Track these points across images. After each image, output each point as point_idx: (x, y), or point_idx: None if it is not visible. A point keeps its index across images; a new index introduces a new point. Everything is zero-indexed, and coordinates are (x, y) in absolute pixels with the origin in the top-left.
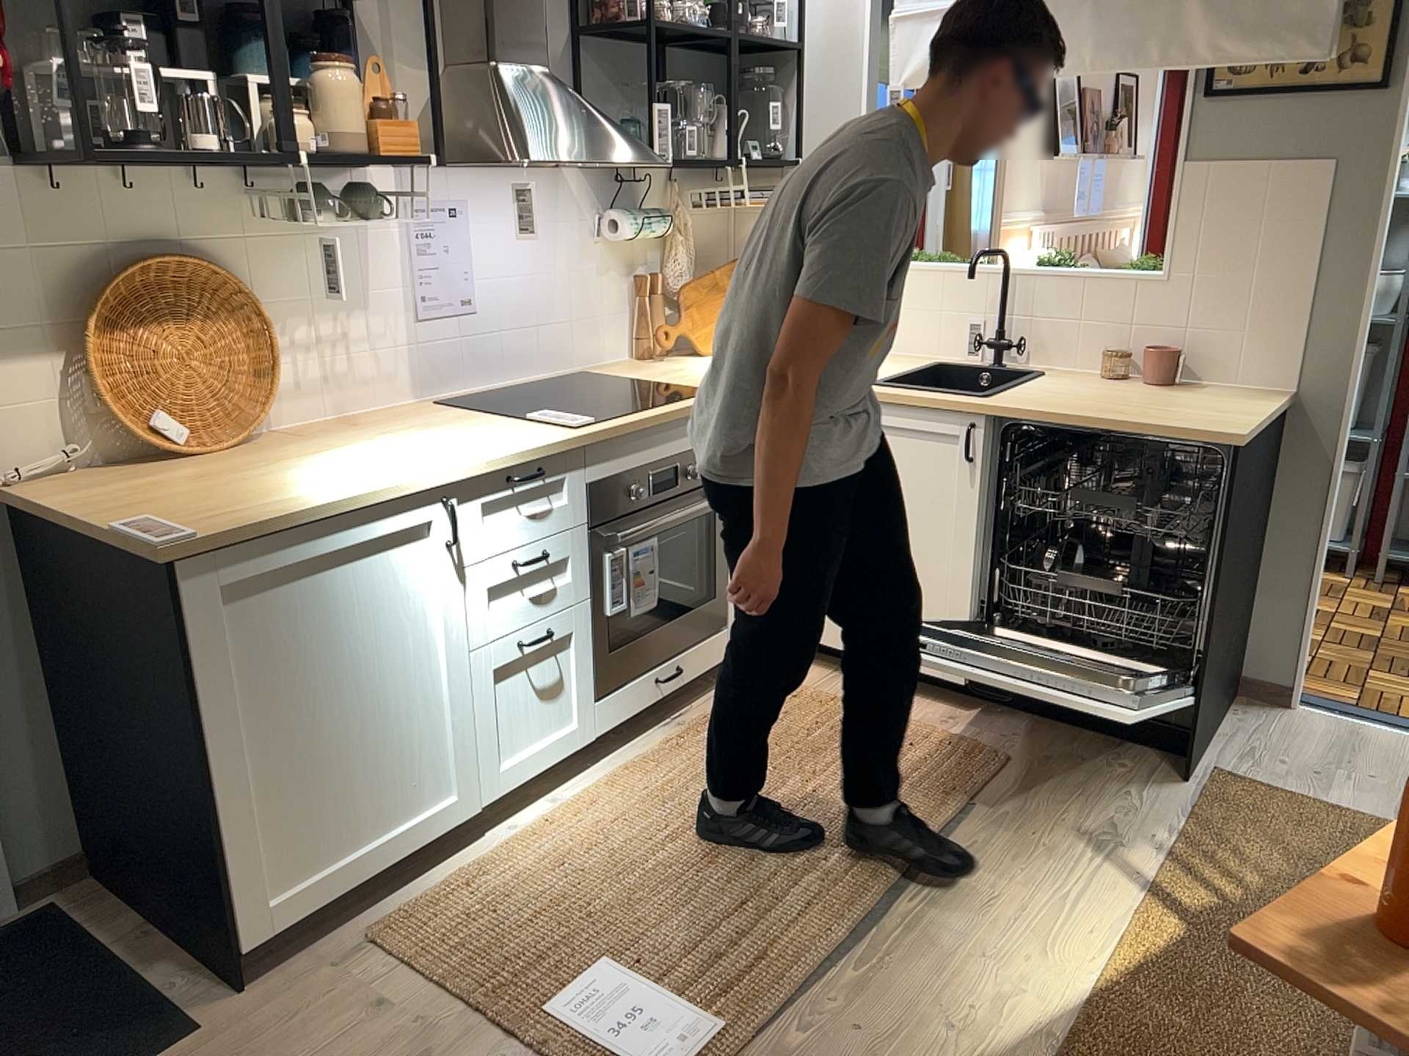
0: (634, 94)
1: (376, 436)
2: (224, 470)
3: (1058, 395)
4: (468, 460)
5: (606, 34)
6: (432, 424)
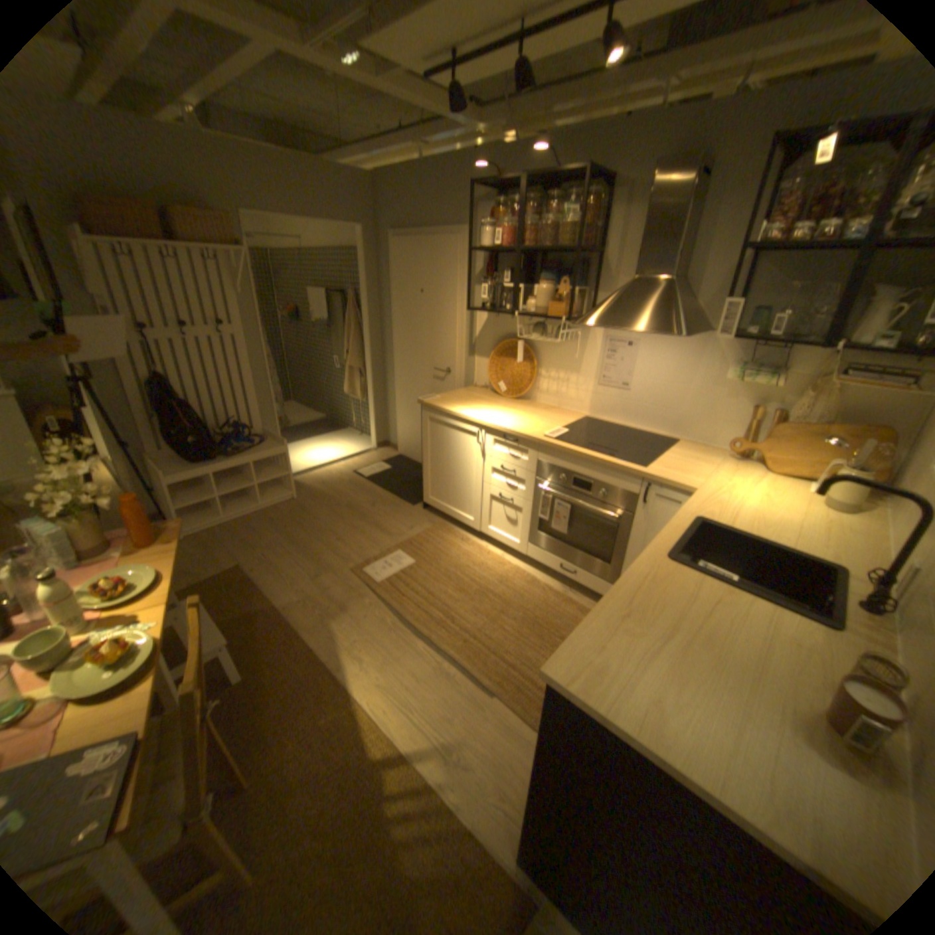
0: (802, 288)
1: (531, 412)
2: (487, 400)
3: (704, 606)
4: (493, 423)
5: (786, 248)
6: (550, 418)
